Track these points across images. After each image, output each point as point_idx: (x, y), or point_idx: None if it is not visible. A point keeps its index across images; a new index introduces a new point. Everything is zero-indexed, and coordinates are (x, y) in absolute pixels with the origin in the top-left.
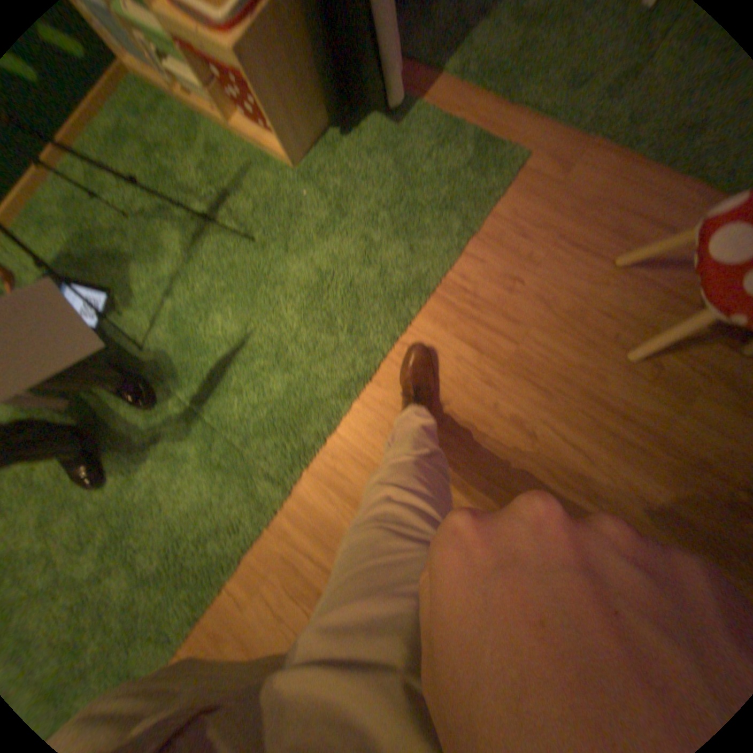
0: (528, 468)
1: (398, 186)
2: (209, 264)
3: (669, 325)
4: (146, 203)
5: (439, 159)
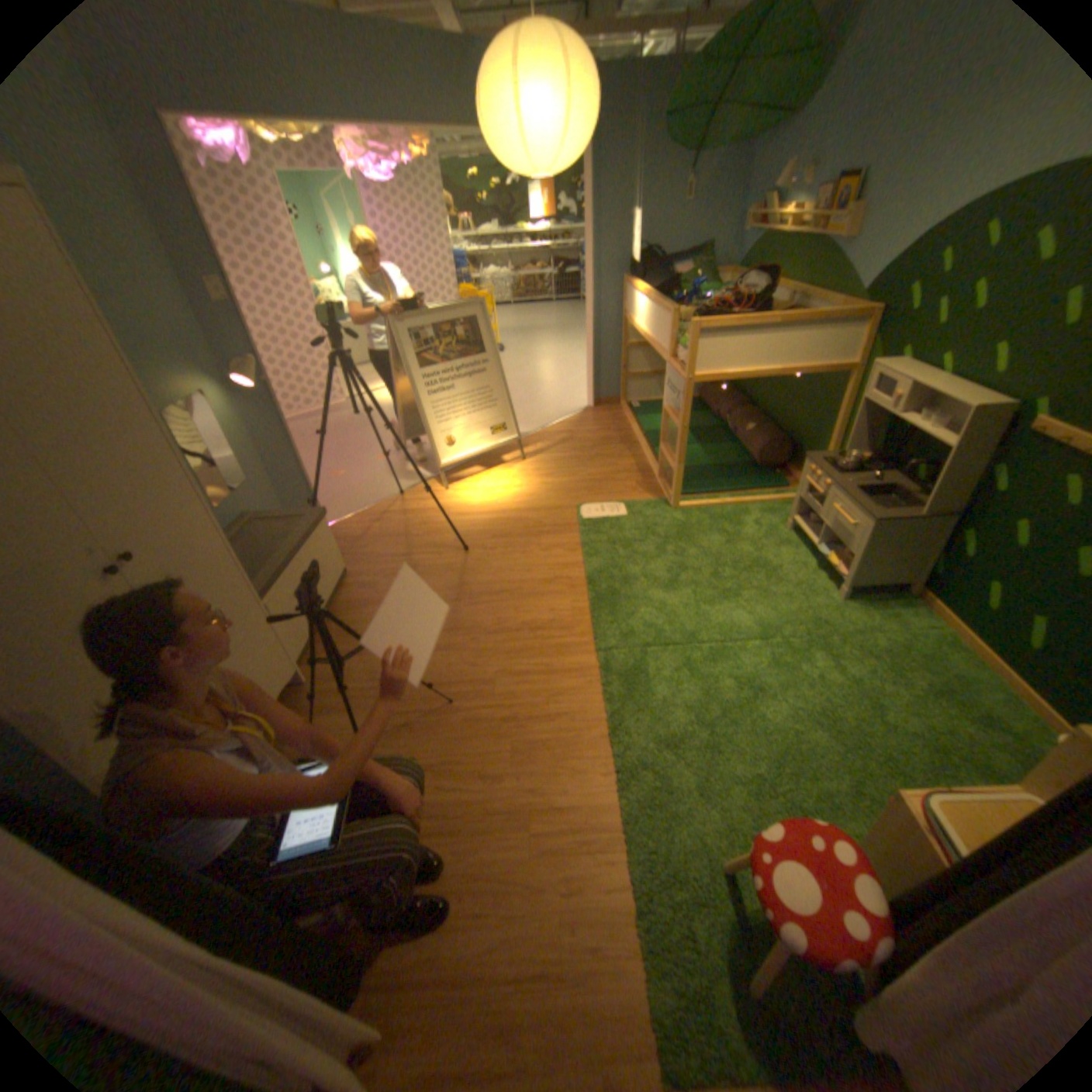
0: (470, 761)
1: (744, 919)
2: (796, 726)
3: (416, 954)
4: (907, 731)
5: (733, 974)
